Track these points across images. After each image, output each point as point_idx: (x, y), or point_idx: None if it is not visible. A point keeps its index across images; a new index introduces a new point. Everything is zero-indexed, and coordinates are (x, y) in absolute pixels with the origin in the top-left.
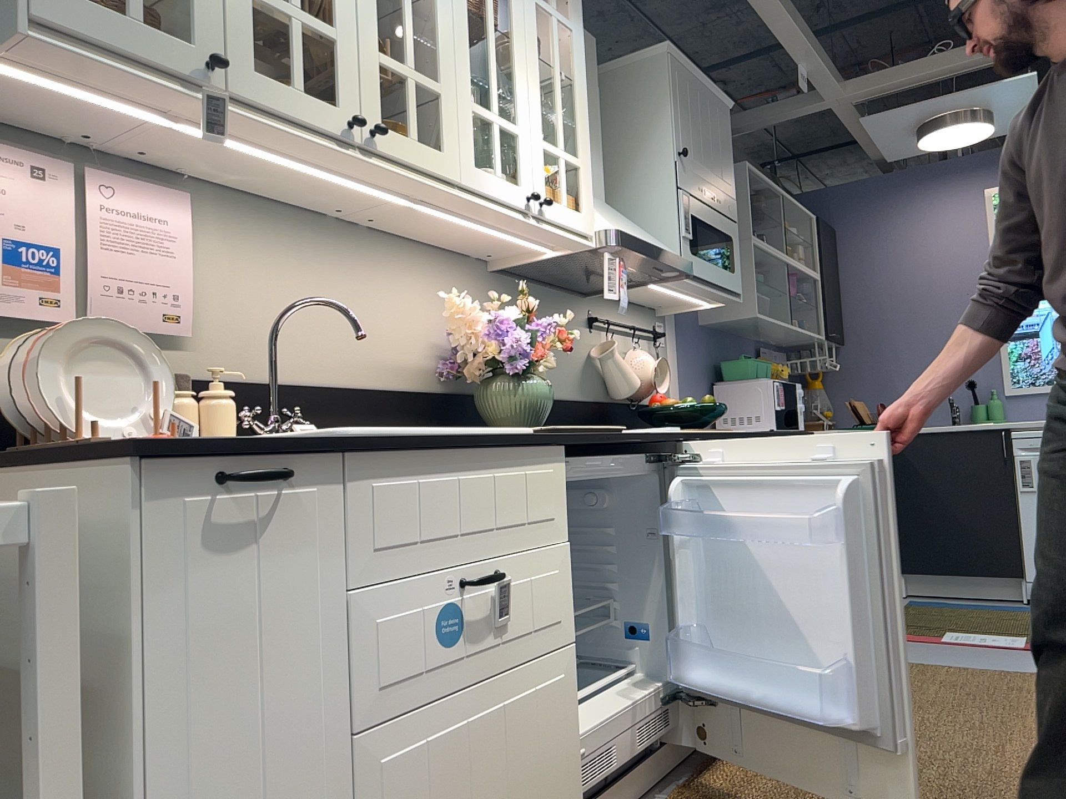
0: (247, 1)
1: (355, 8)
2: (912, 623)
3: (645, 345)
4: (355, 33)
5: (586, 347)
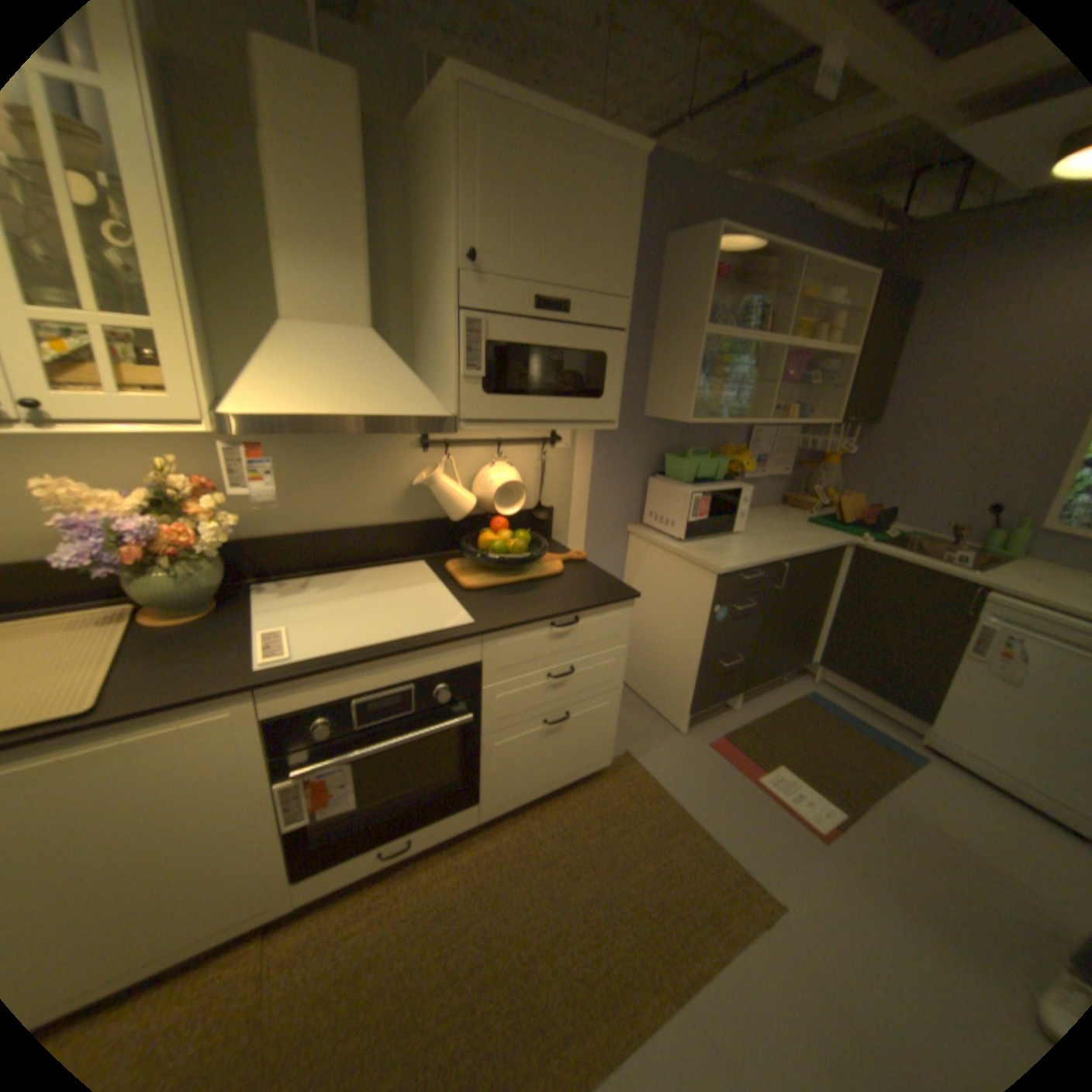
0: None
1: None
2: (768, 736)
3: (526, 452)
4: None
5: (411, 470)
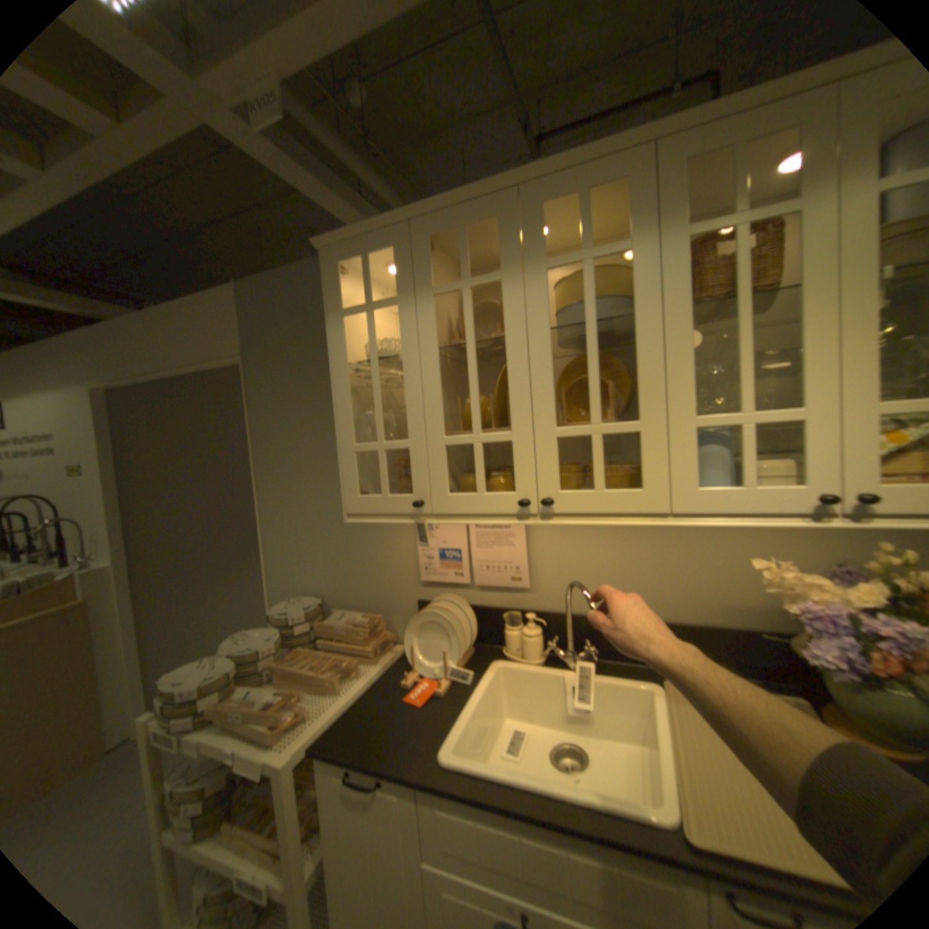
0: (442, 450)
1: (529, 404)
2: None
3: None
4: (531, 424)
5: None
